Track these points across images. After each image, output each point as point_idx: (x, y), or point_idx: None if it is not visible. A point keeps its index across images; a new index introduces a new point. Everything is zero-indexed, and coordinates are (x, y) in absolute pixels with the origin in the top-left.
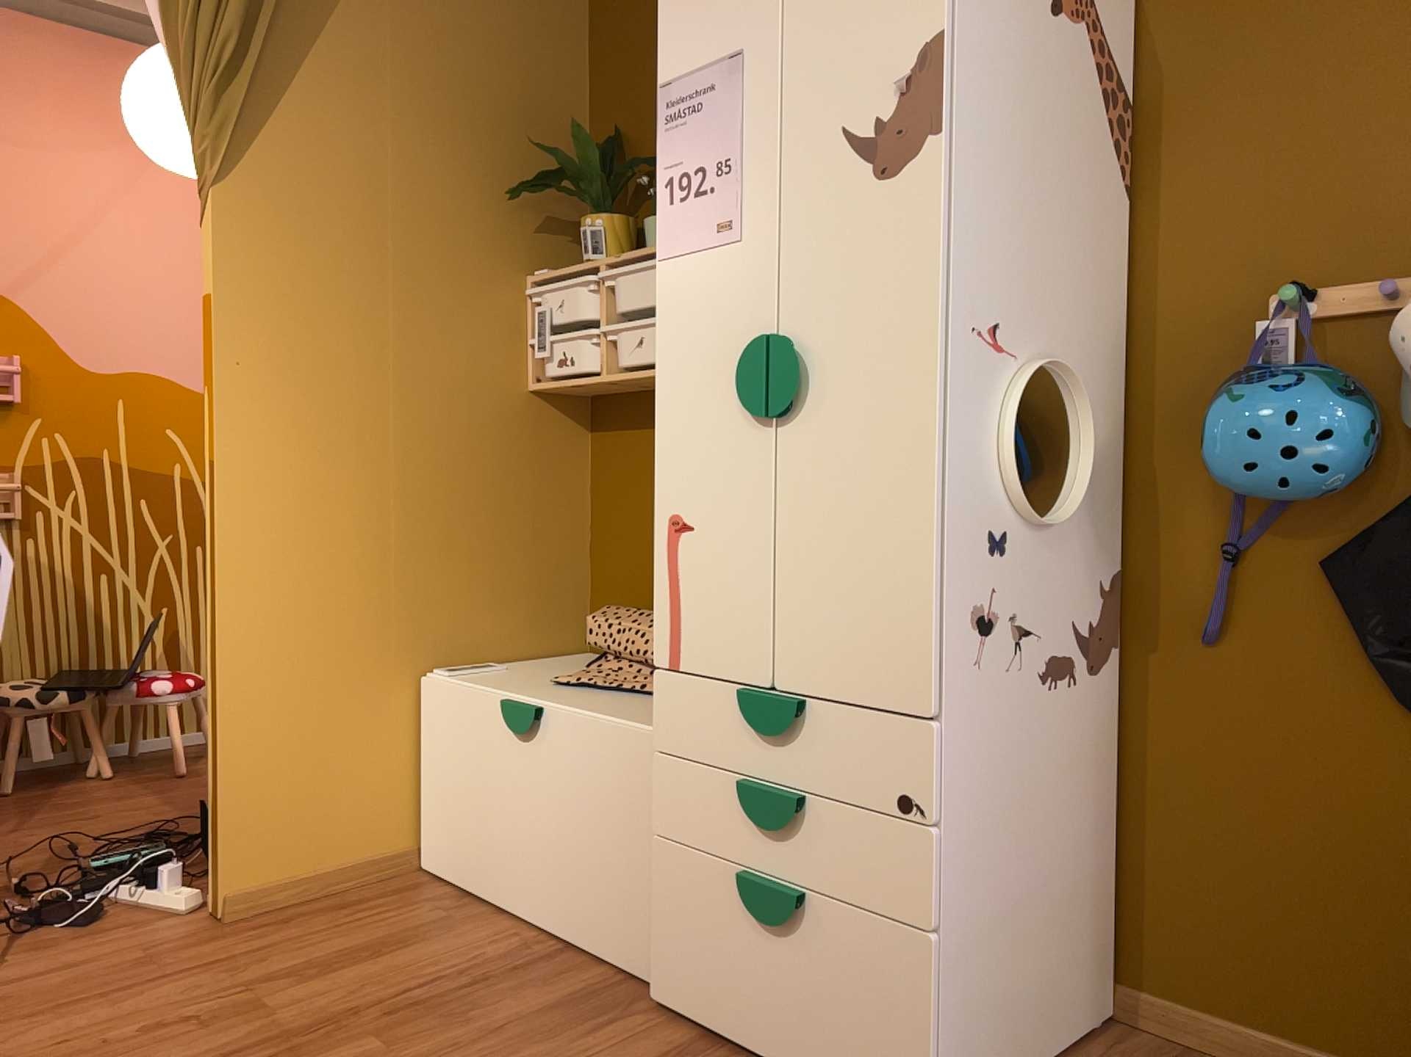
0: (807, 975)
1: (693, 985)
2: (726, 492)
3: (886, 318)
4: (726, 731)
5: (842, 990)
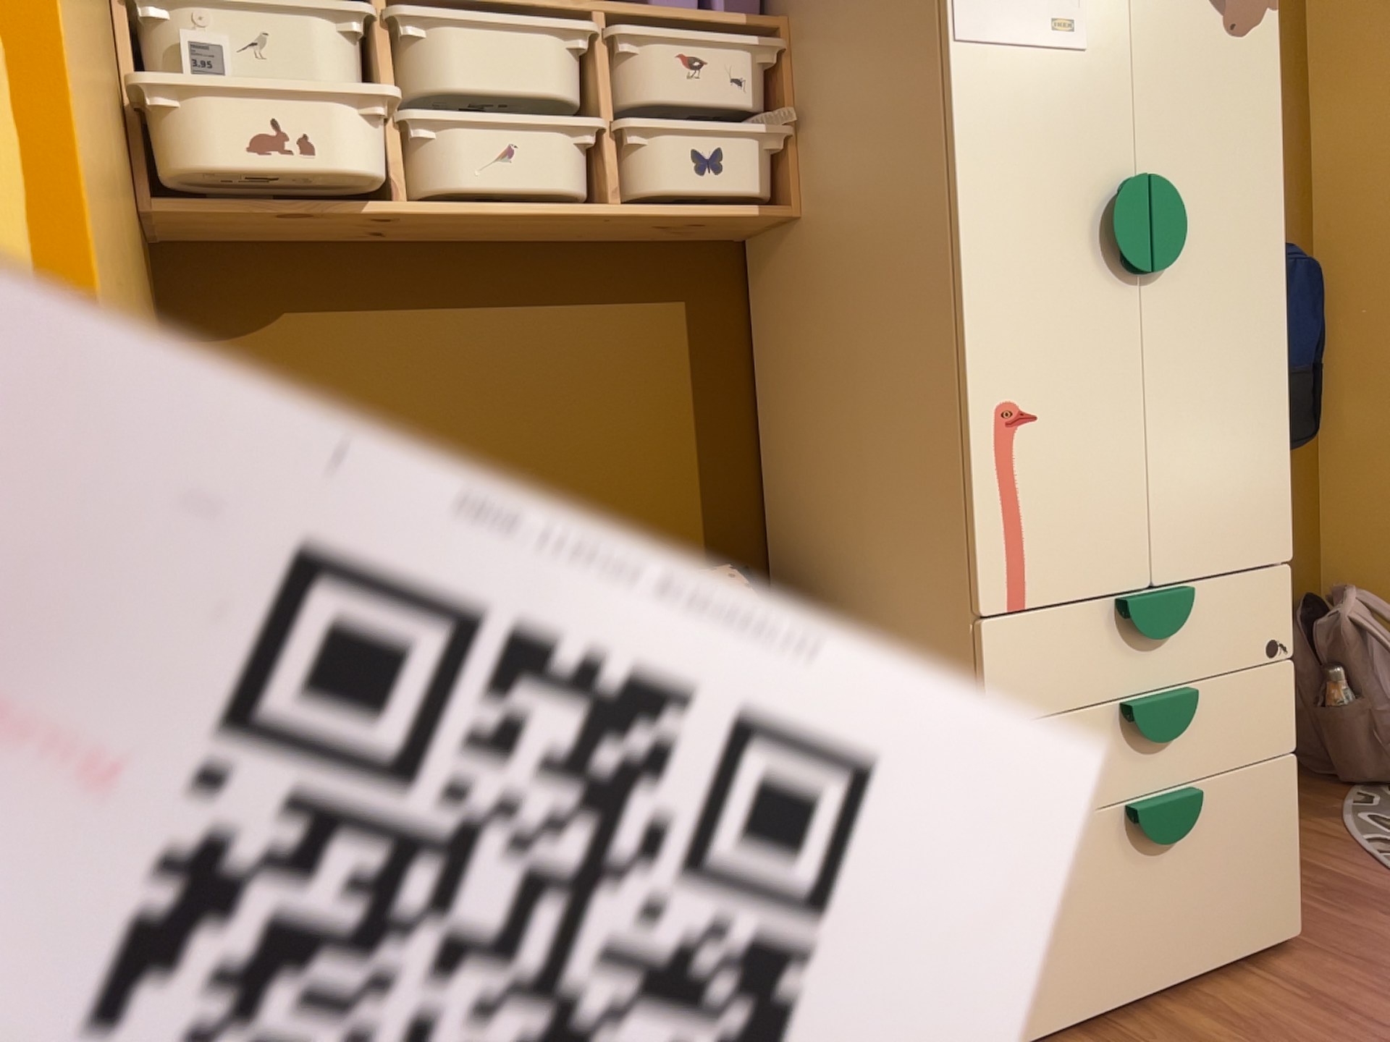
0: (1197, 867)
1: (1071, 981)
2: (1083, 367)
3: (1242, 180)
4: (1094, 658)
5: (1230, 855)
